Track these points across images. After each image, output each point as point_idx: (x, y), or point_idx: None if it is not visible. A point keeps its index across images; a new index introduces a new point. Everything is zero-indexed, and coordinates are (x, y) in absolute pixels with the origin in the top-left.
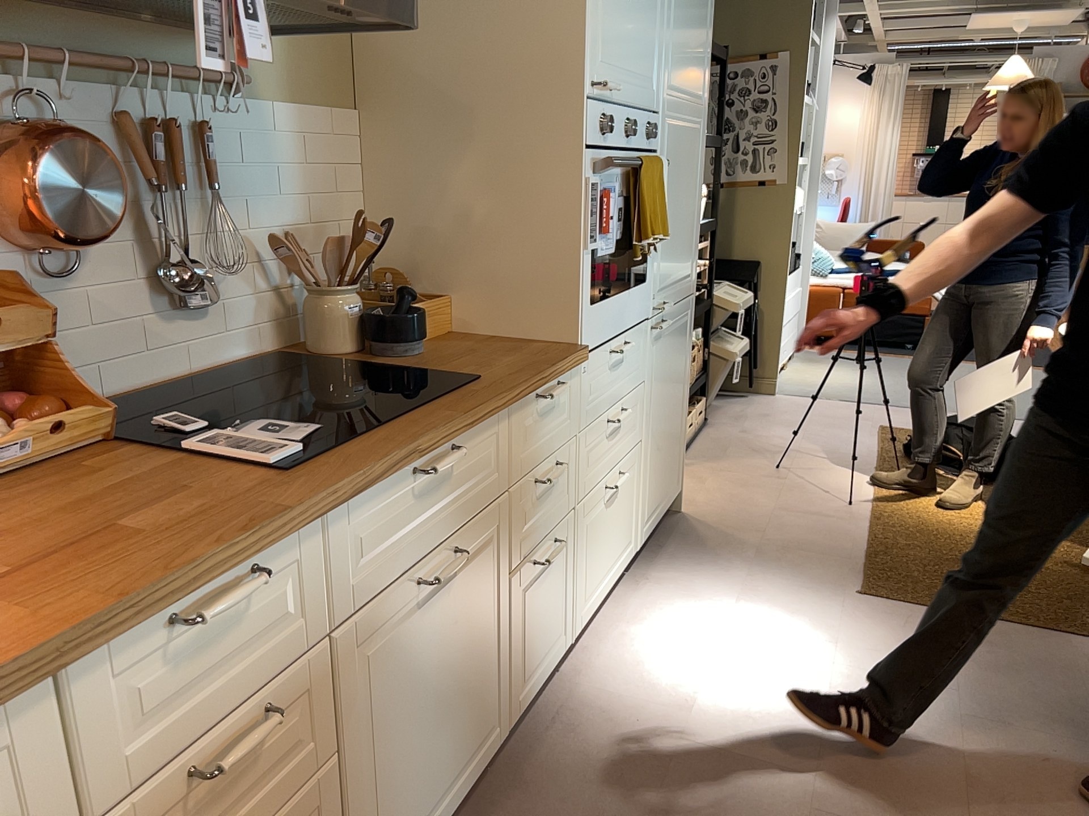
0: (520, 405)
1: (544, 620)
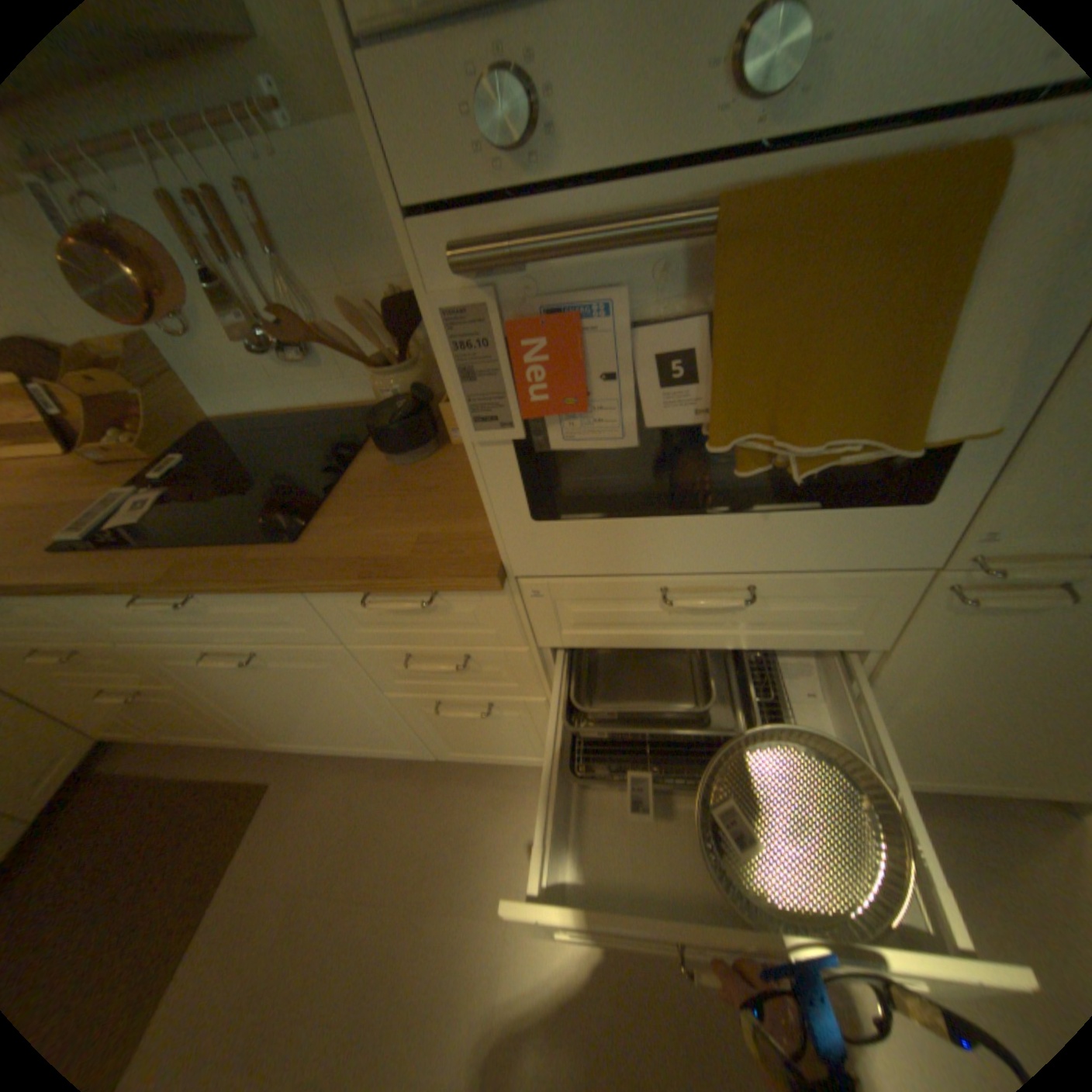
0: (323, 593)
1: (488, 738)
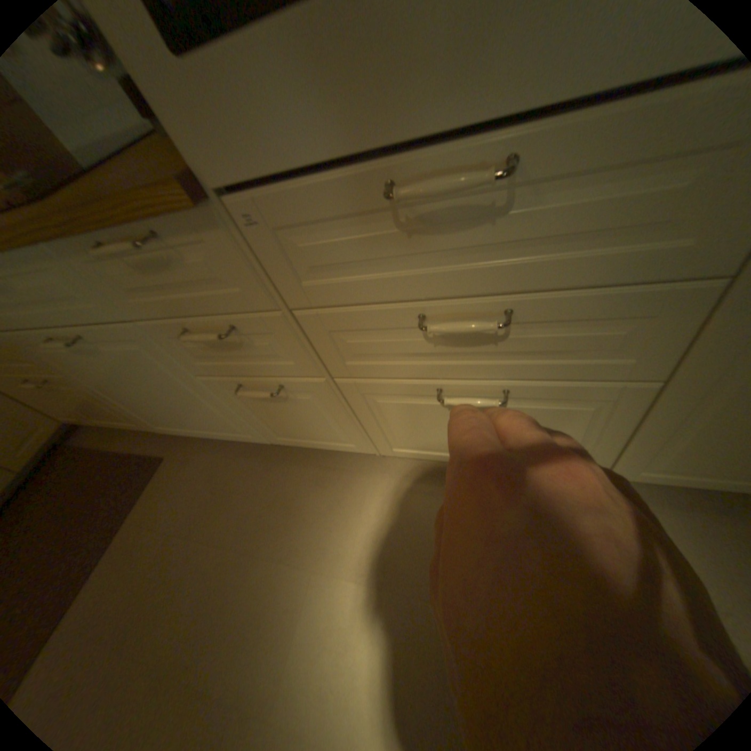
0: (73, 253)
1: (299, 424)
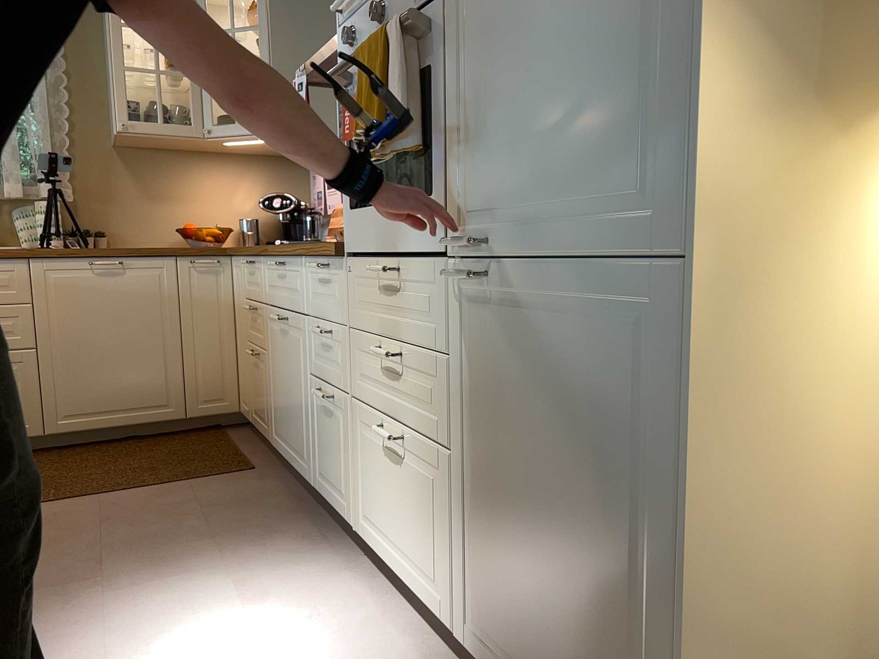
0: (308, 263)
1: (331, 455)
